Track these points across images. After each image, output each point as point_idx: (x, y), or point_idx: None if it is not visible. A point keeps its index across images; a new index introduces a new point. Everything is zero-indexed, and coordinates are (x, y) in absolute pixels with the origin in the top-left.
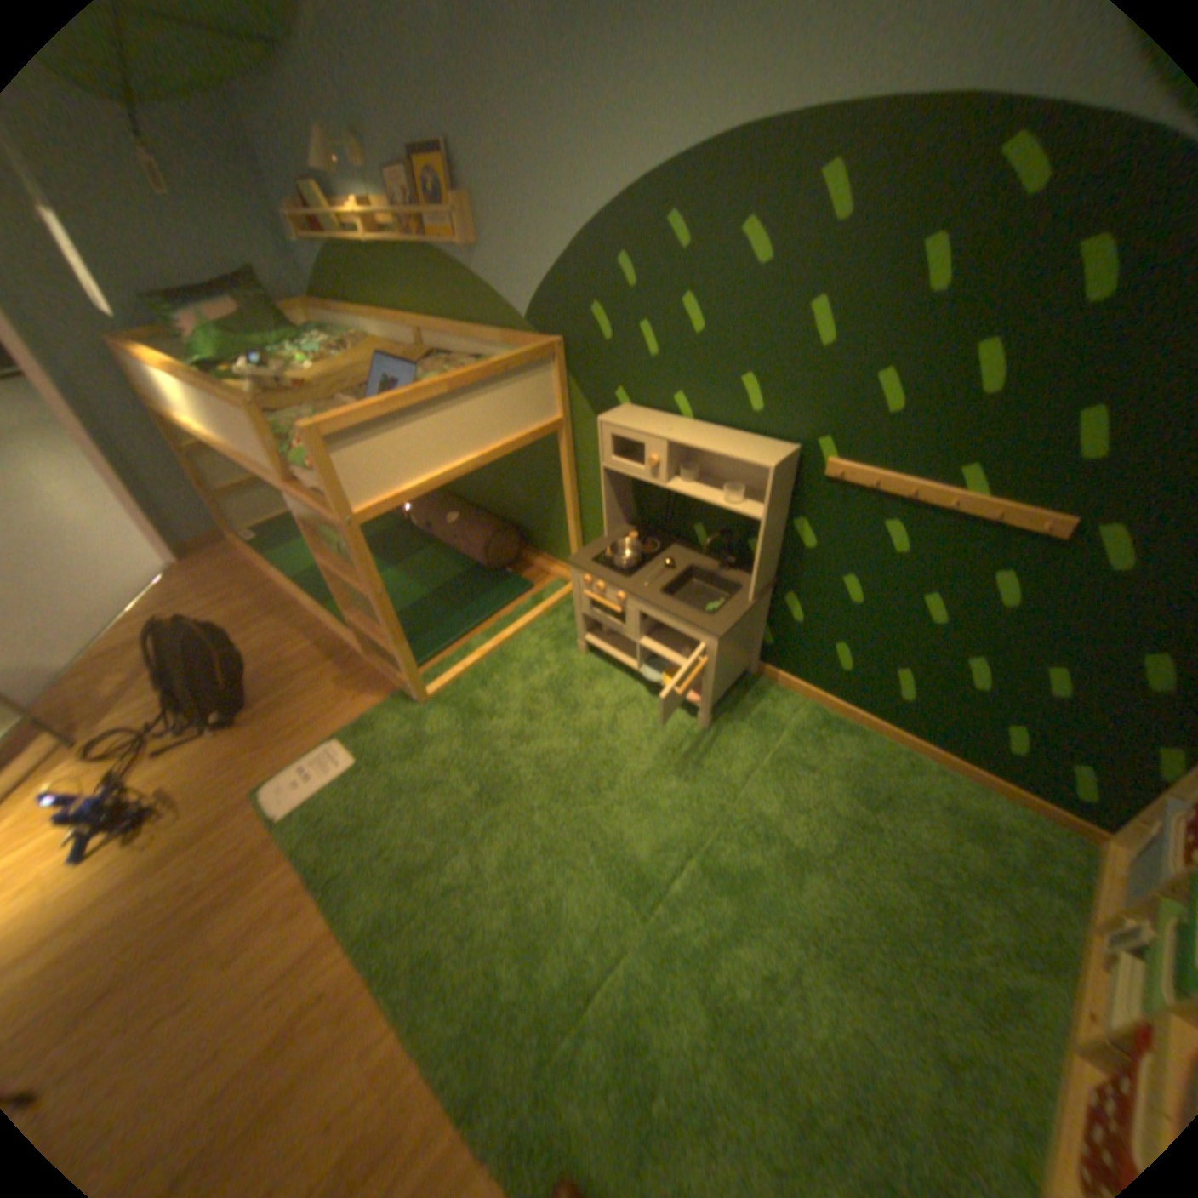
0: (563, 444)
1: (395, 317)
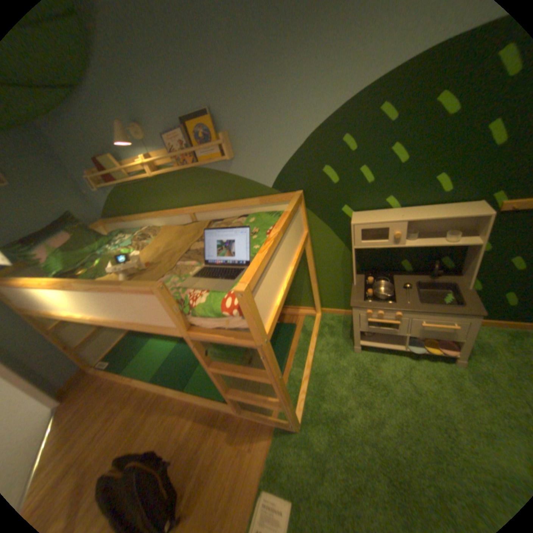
0: (308, 244)
1: (176, 211)
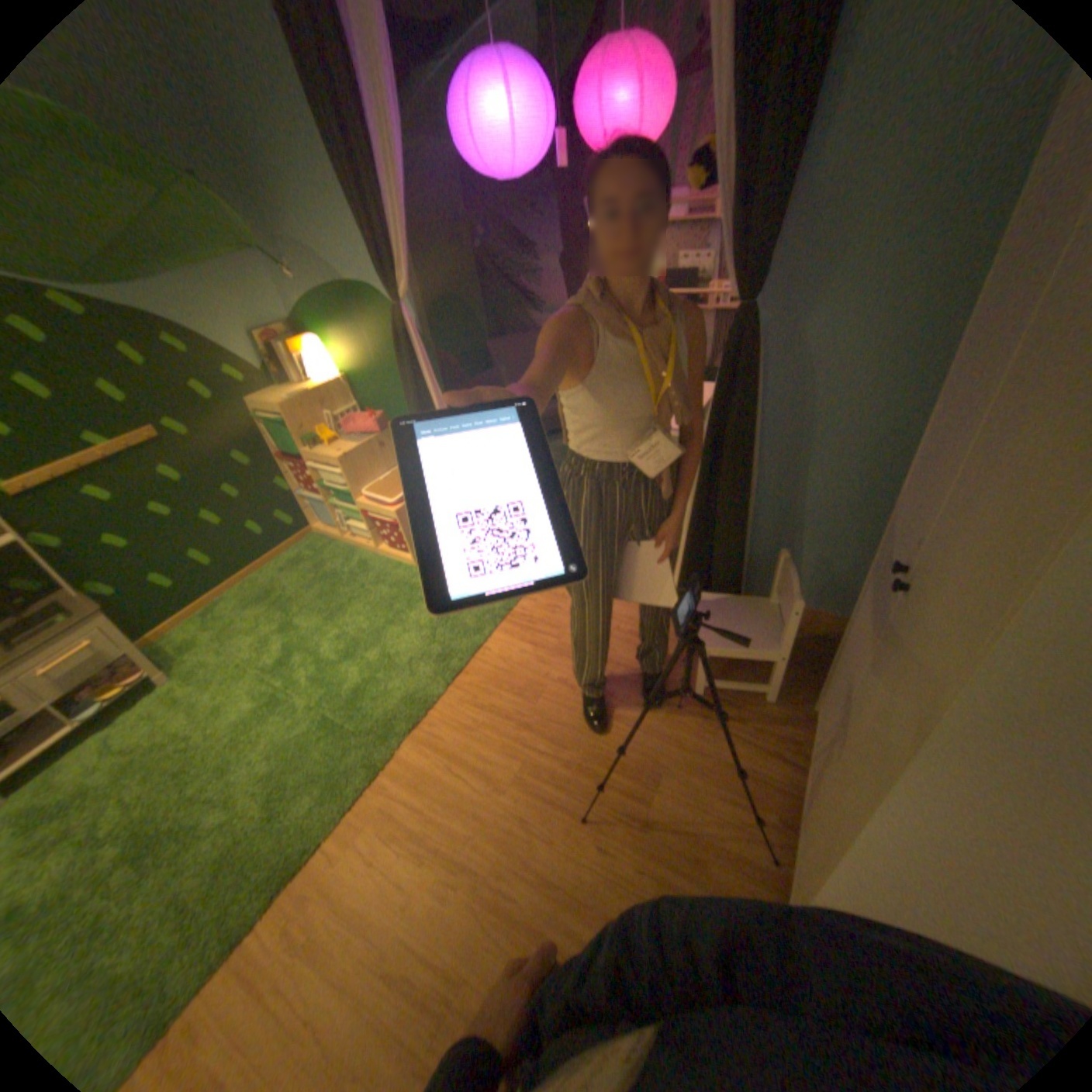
0: None
1: None
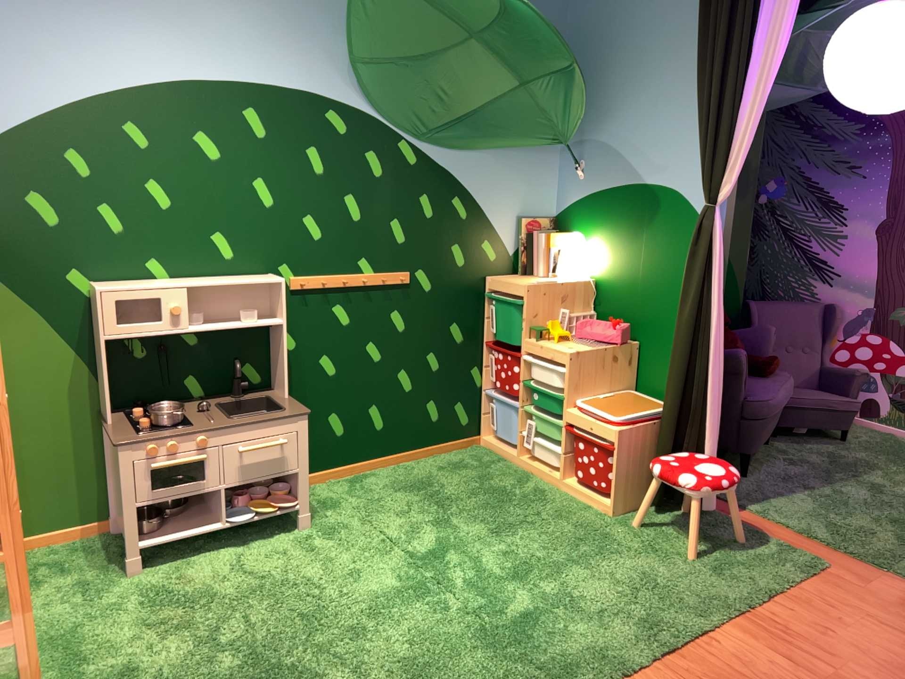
0: None
1: None
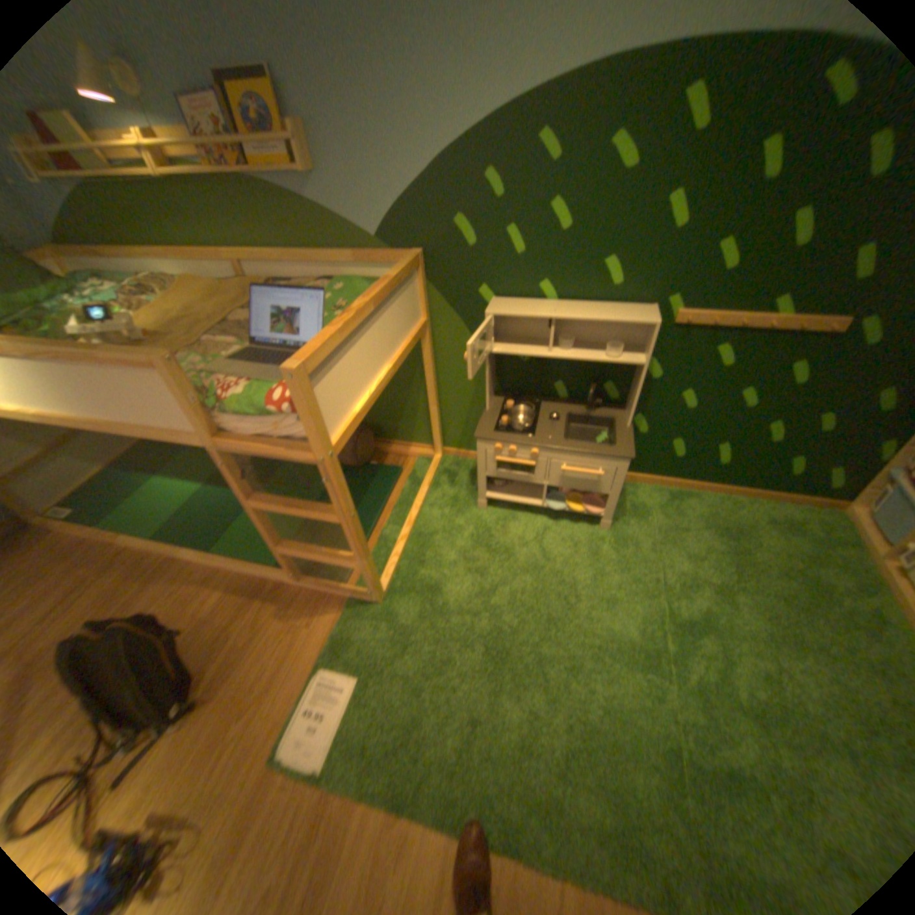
0: (426, 343)
1: (204, 253)
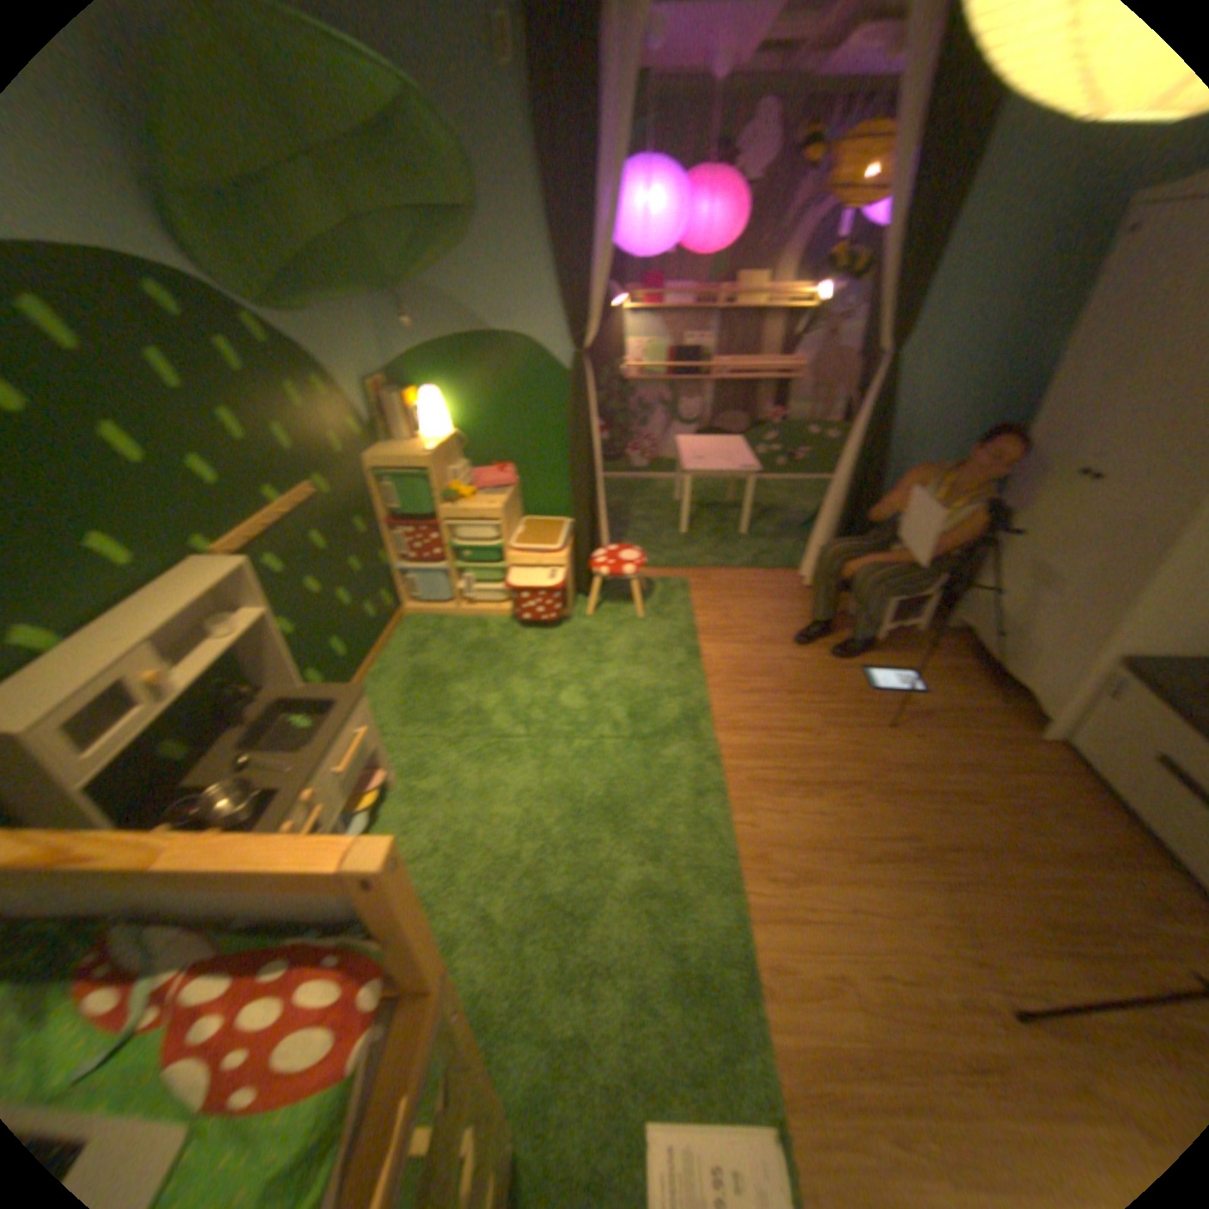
0: None
1: None
